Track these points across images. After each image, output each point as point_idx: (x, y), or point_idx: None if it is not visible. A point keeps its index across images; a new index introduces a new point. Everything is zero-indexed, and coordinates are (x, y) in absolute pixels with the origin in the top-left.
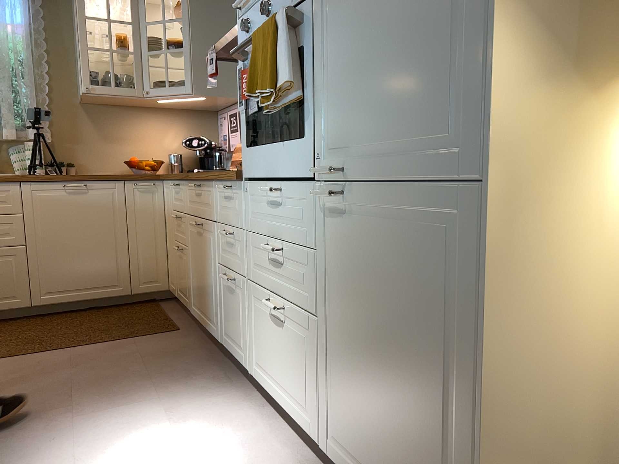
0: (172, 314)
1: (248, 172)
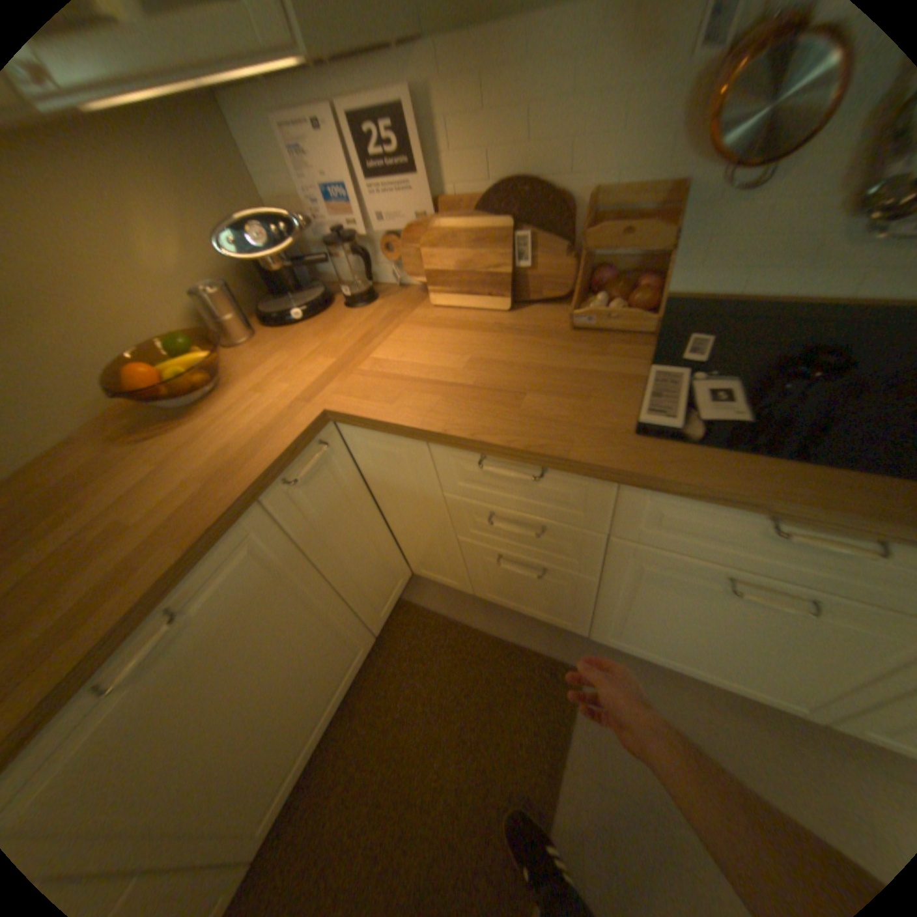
0: (482, 620)
1: None
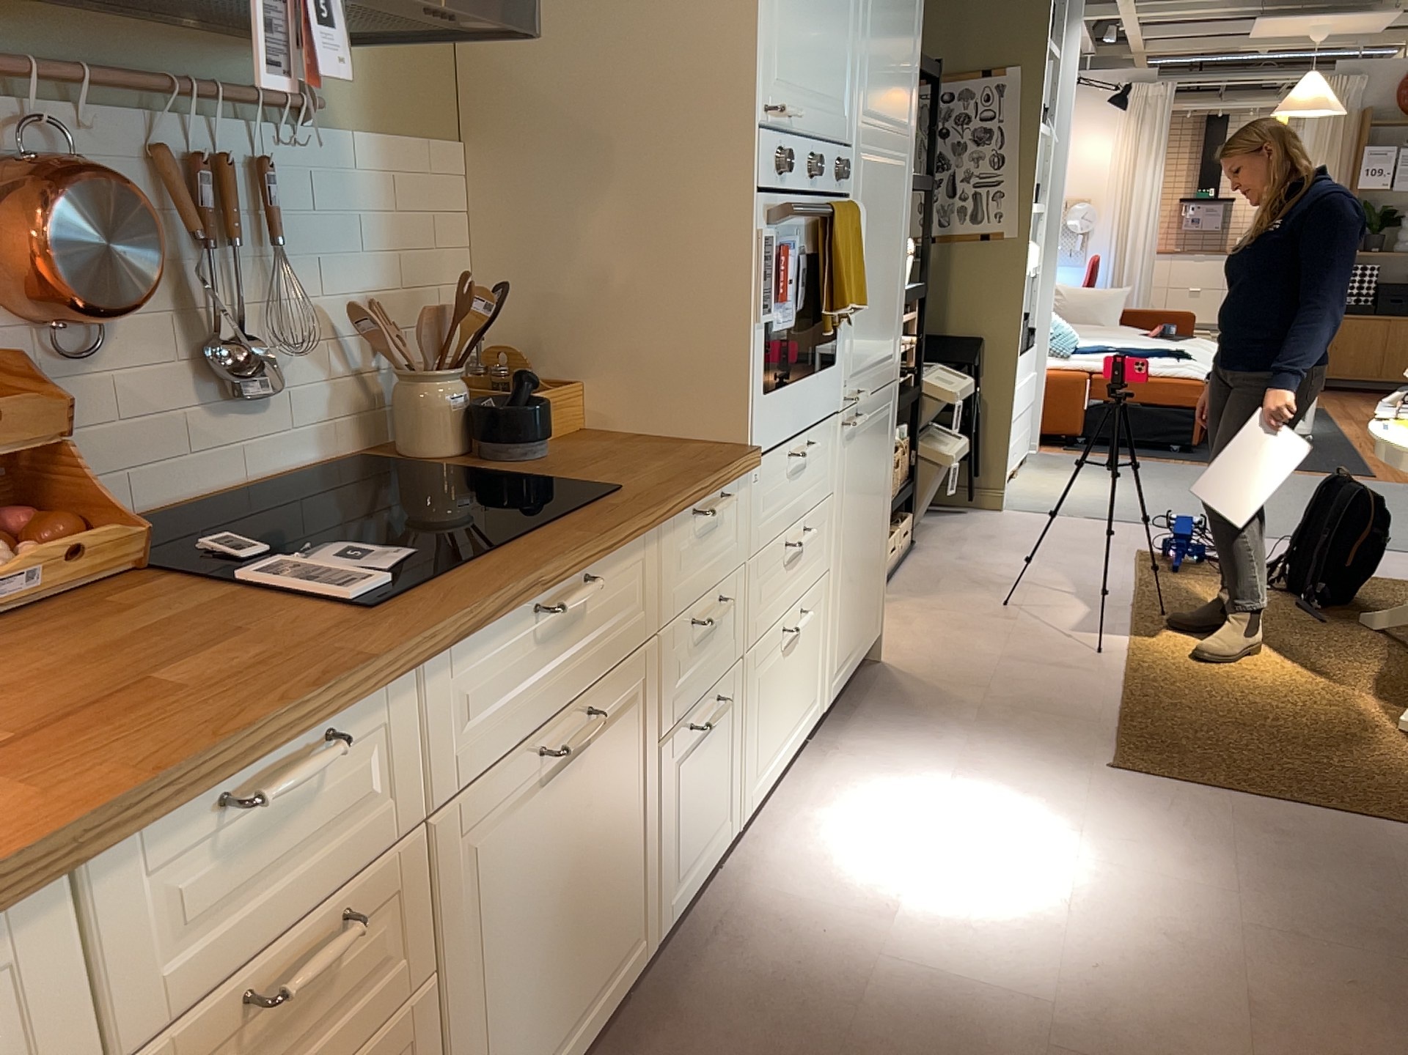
0: None
1: (763, 441)
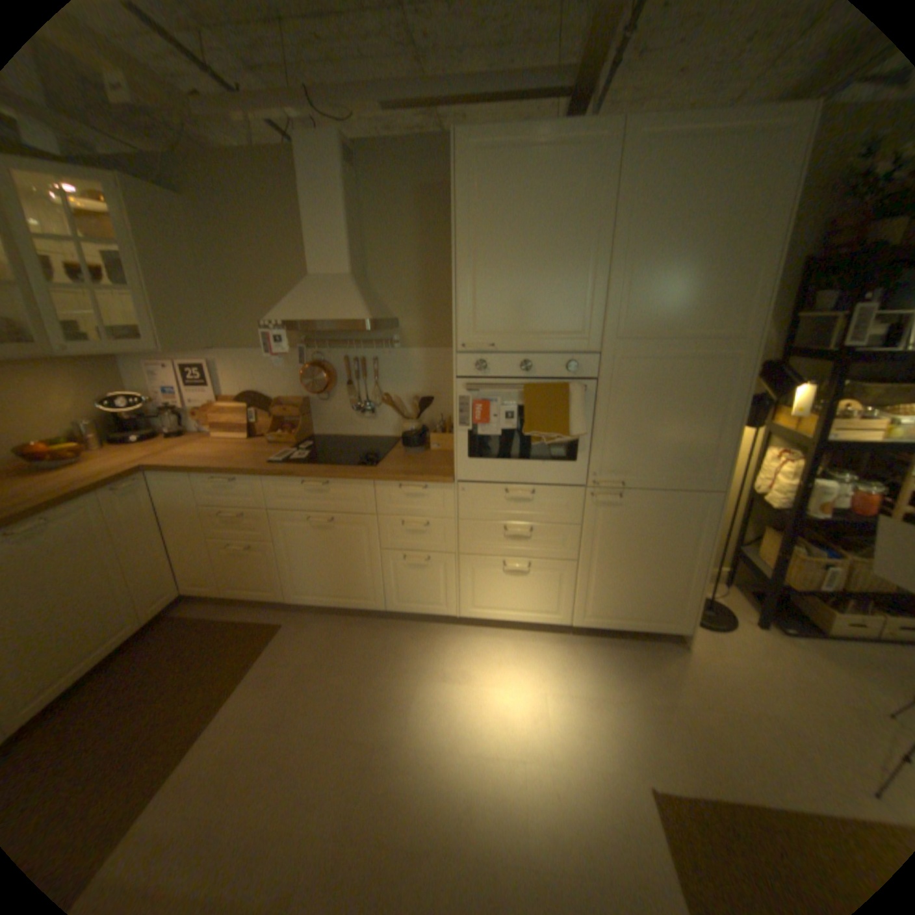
0: (224, 618)
1: (467, 477)
